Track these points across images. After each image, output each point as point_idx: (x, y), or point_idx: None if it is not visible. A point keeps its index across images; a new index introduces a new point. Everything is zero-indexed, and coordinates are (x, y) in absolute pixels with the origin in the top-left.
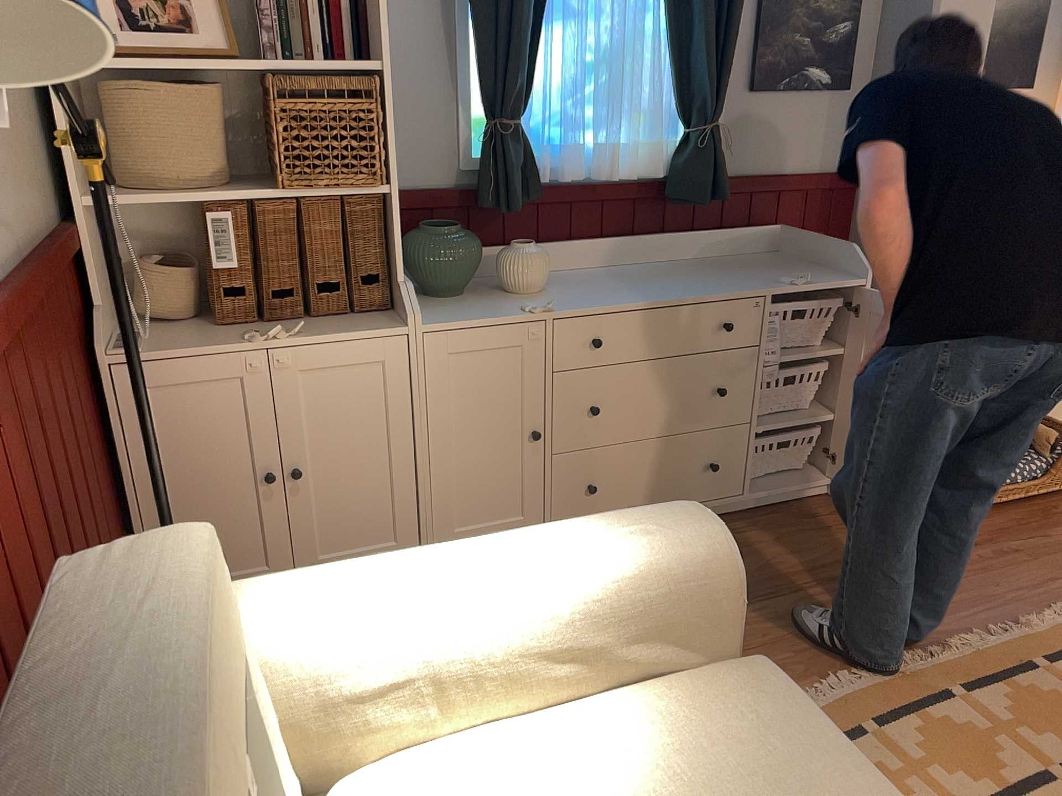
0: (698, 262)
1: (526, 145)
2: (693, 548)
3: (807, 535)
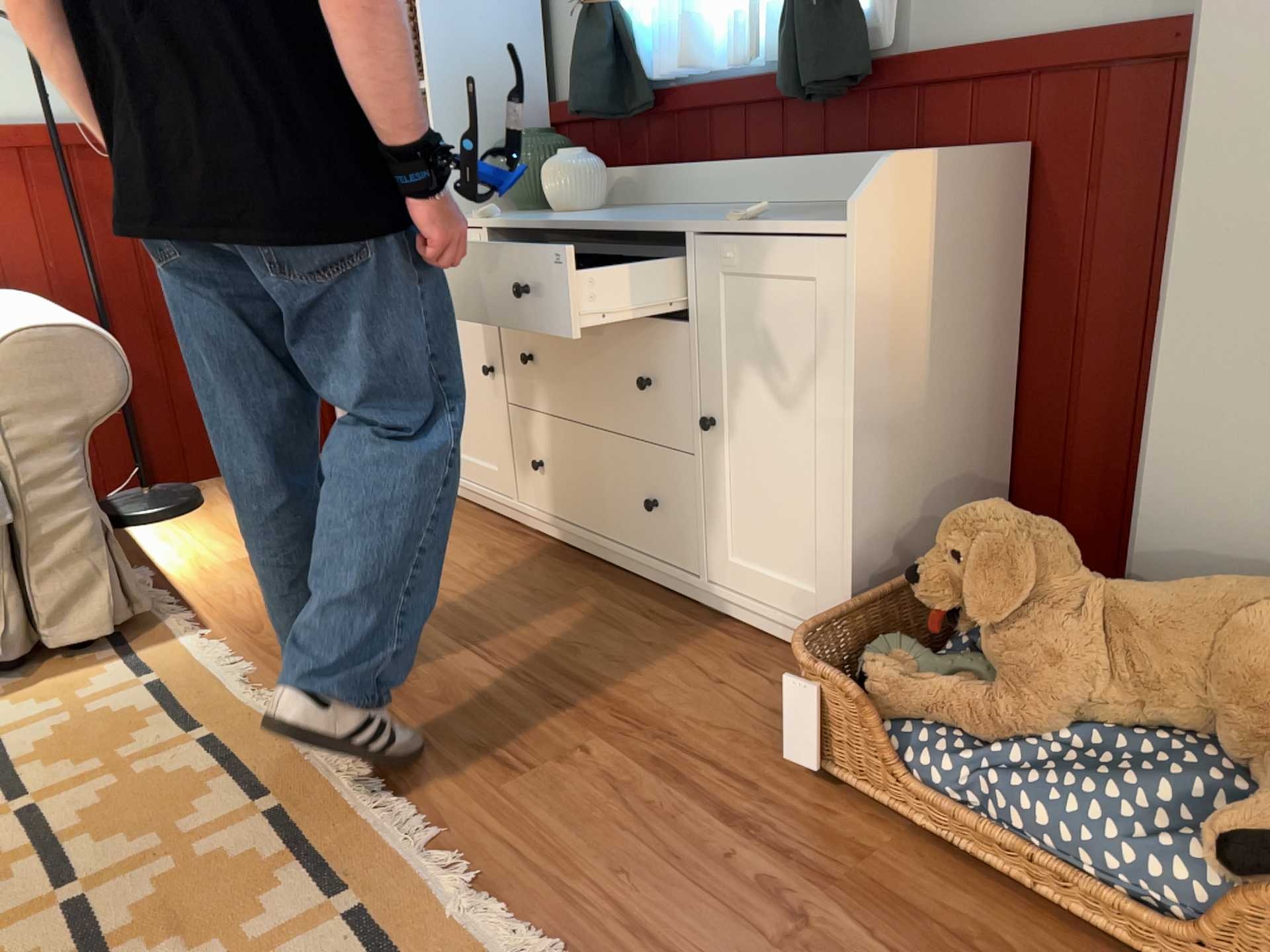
0: (829, 205)
1: (618, 33)
2: (2, 333)
3: (678, 666)
